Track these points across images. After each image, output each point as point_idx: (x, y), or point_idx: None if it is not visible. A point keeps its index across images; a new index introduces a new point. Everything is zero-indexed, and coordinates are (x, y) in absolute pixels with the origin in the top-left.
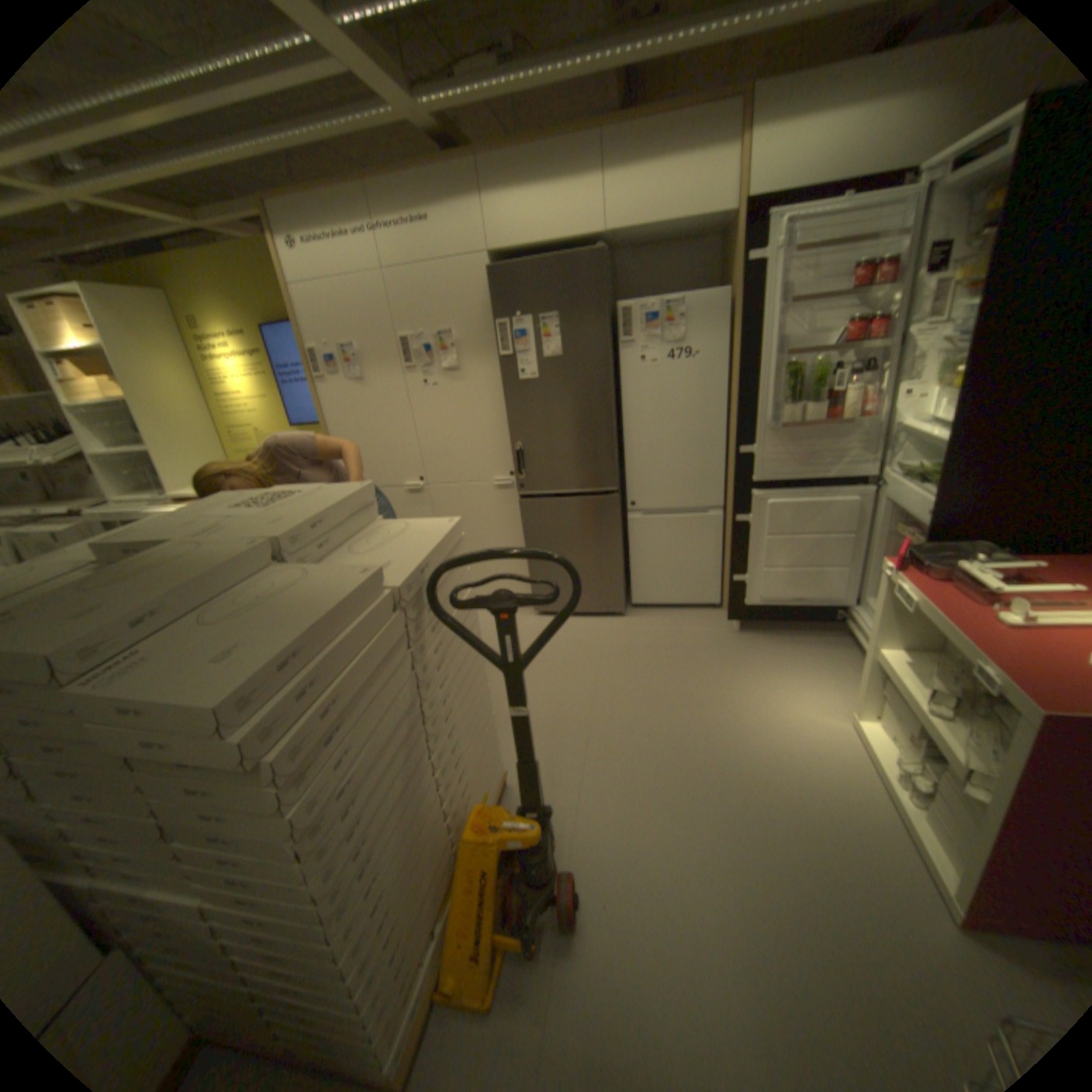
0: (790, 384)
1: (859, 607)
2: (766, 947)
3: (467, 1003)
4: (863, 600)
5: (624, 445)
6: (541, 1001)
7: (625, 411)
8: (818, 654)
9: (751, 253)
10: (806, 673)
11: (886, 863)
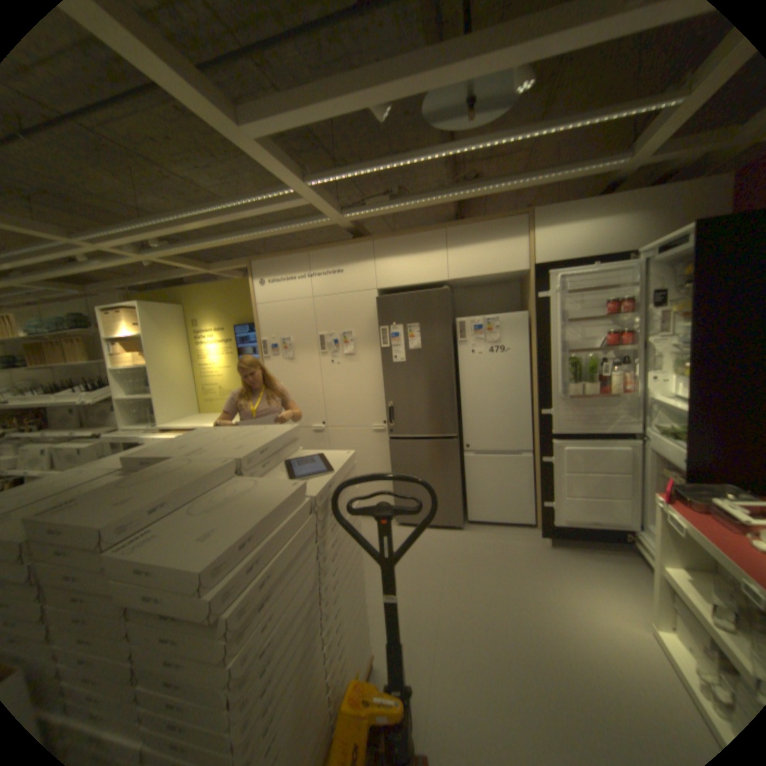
0: (572, 371)
1: (644, 533)
2: None
3: None
4: (646, 527)
5: (461, 406)
6: None
7: (462, 383)
8: (616, 570)
9: (539, 293)
10: (609, 585)
11: None
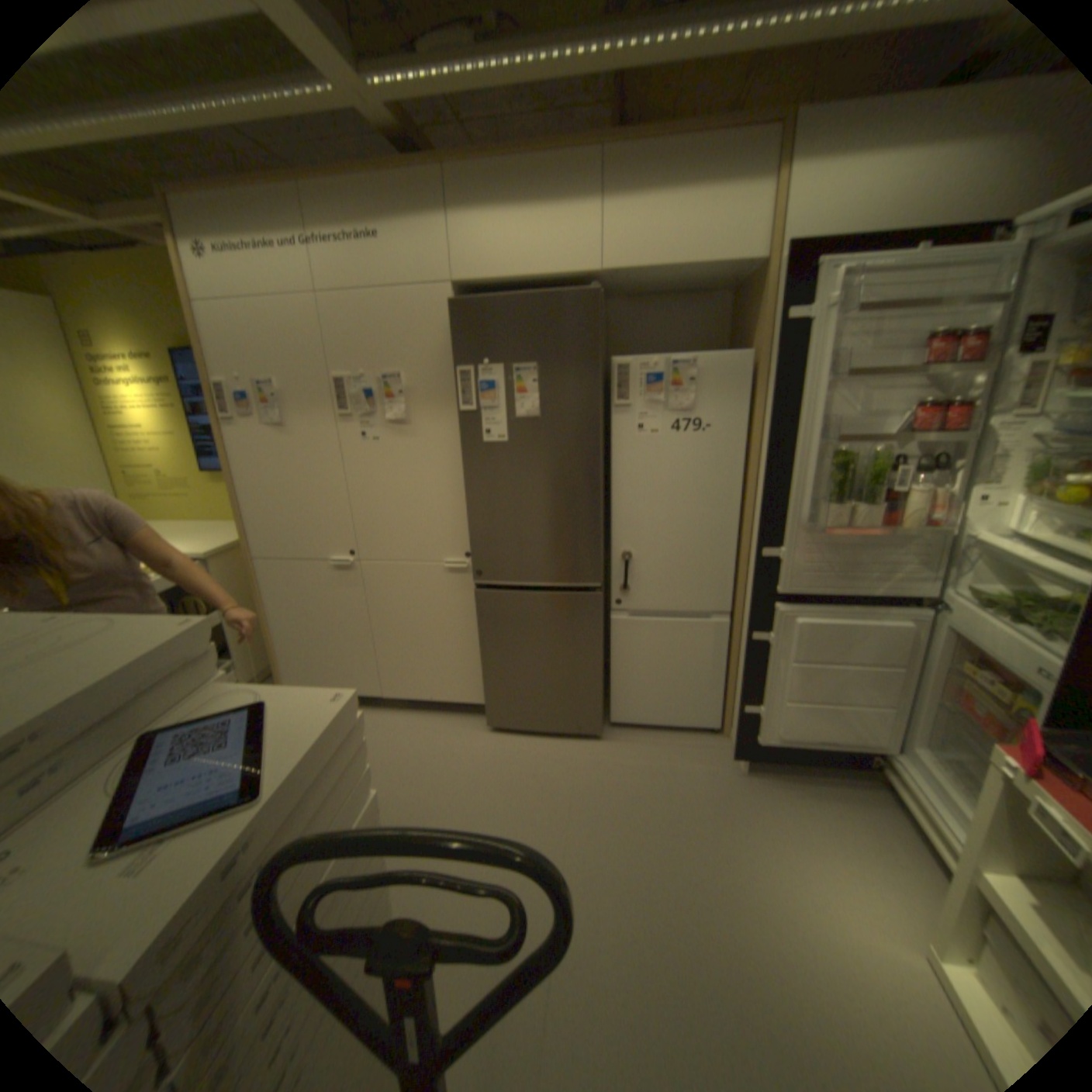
0: (834, 476)
1: (904, 756)
2: None
3: None
4: (908, 747)
5: (611, 528)
6: None
7: (616, 487)
8: (853, 818)
9: (786, 309)
10: (844, 850)
11: None
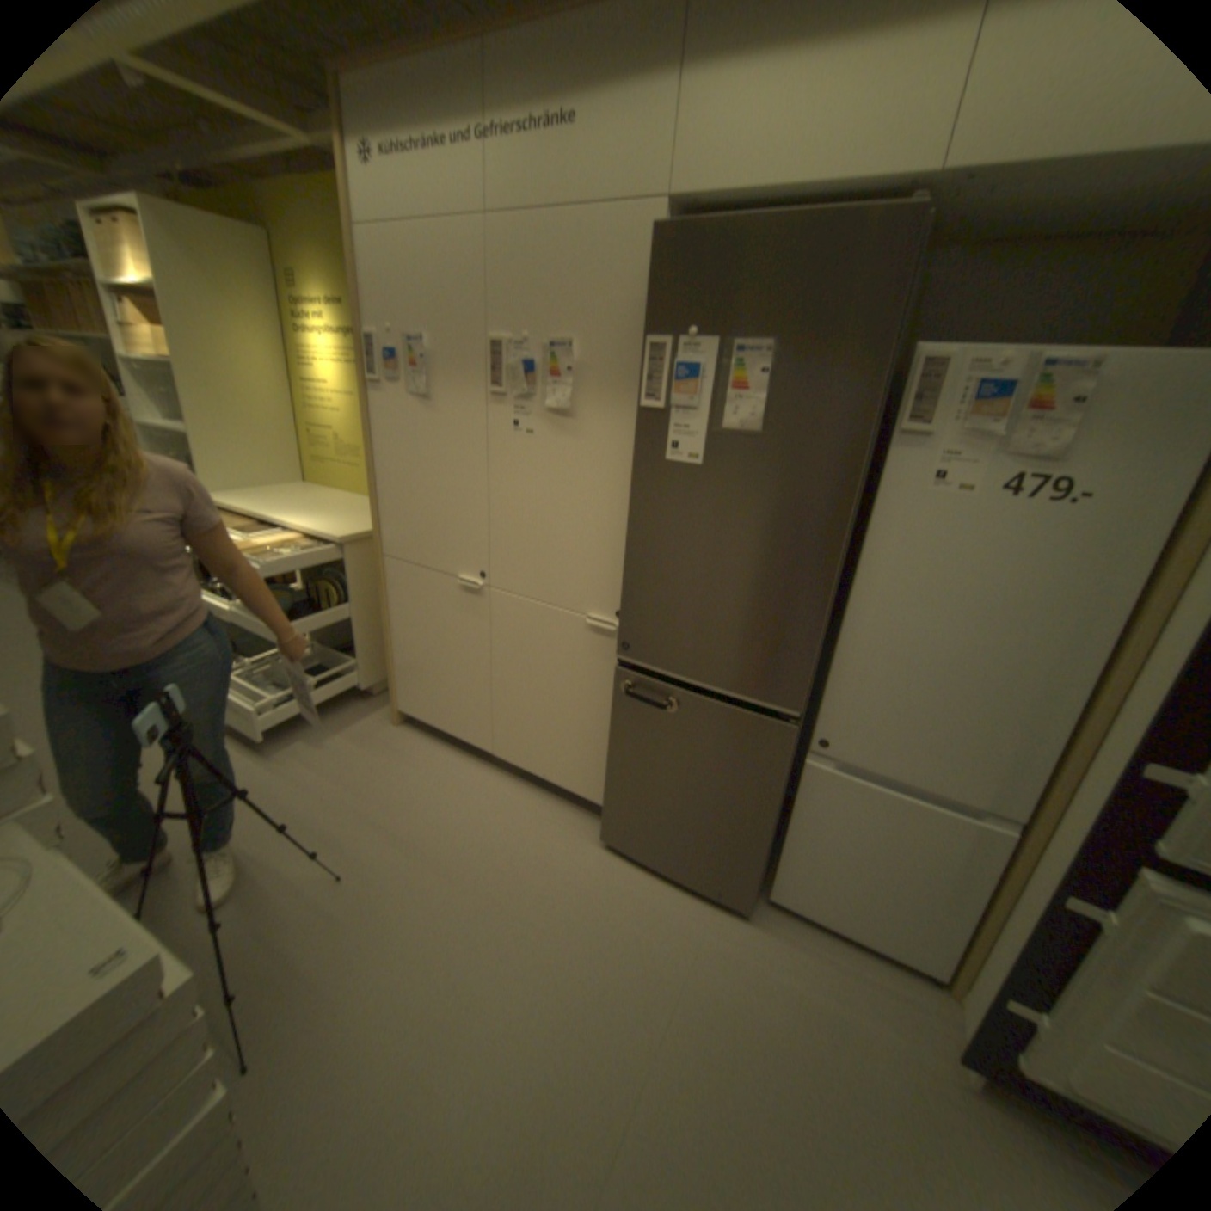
0: None
1: None
2: None
3: None
4: None
5: (841, 630)
6: None
7: (865, 570)
8: None
9: None
10: None
11: None
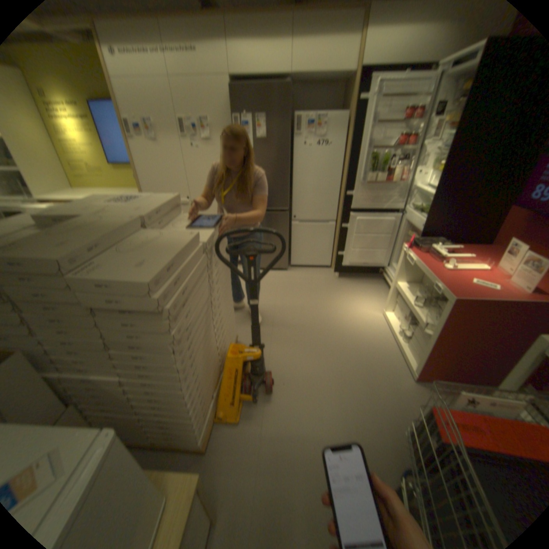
0: (372, 162)
1: (389, 267)
2: (347, 392)
3: (228, 420)
4: (390, 263)
5: (292, 186)
6: (259, 416)
7: (295, 168)
8: (370, 286)
9: (361, 93)
10: (365, 293)
11: (391, 361)
